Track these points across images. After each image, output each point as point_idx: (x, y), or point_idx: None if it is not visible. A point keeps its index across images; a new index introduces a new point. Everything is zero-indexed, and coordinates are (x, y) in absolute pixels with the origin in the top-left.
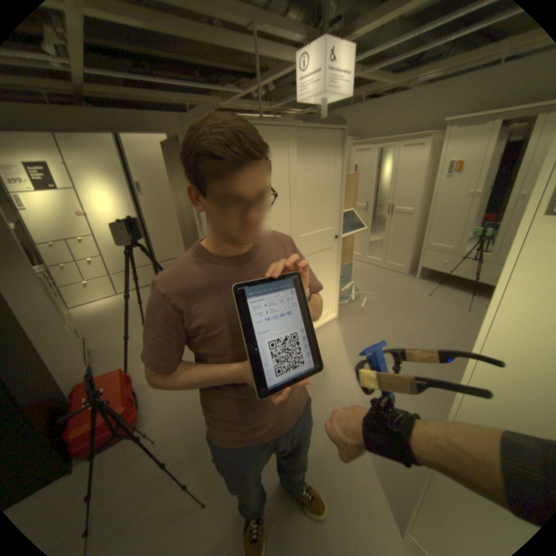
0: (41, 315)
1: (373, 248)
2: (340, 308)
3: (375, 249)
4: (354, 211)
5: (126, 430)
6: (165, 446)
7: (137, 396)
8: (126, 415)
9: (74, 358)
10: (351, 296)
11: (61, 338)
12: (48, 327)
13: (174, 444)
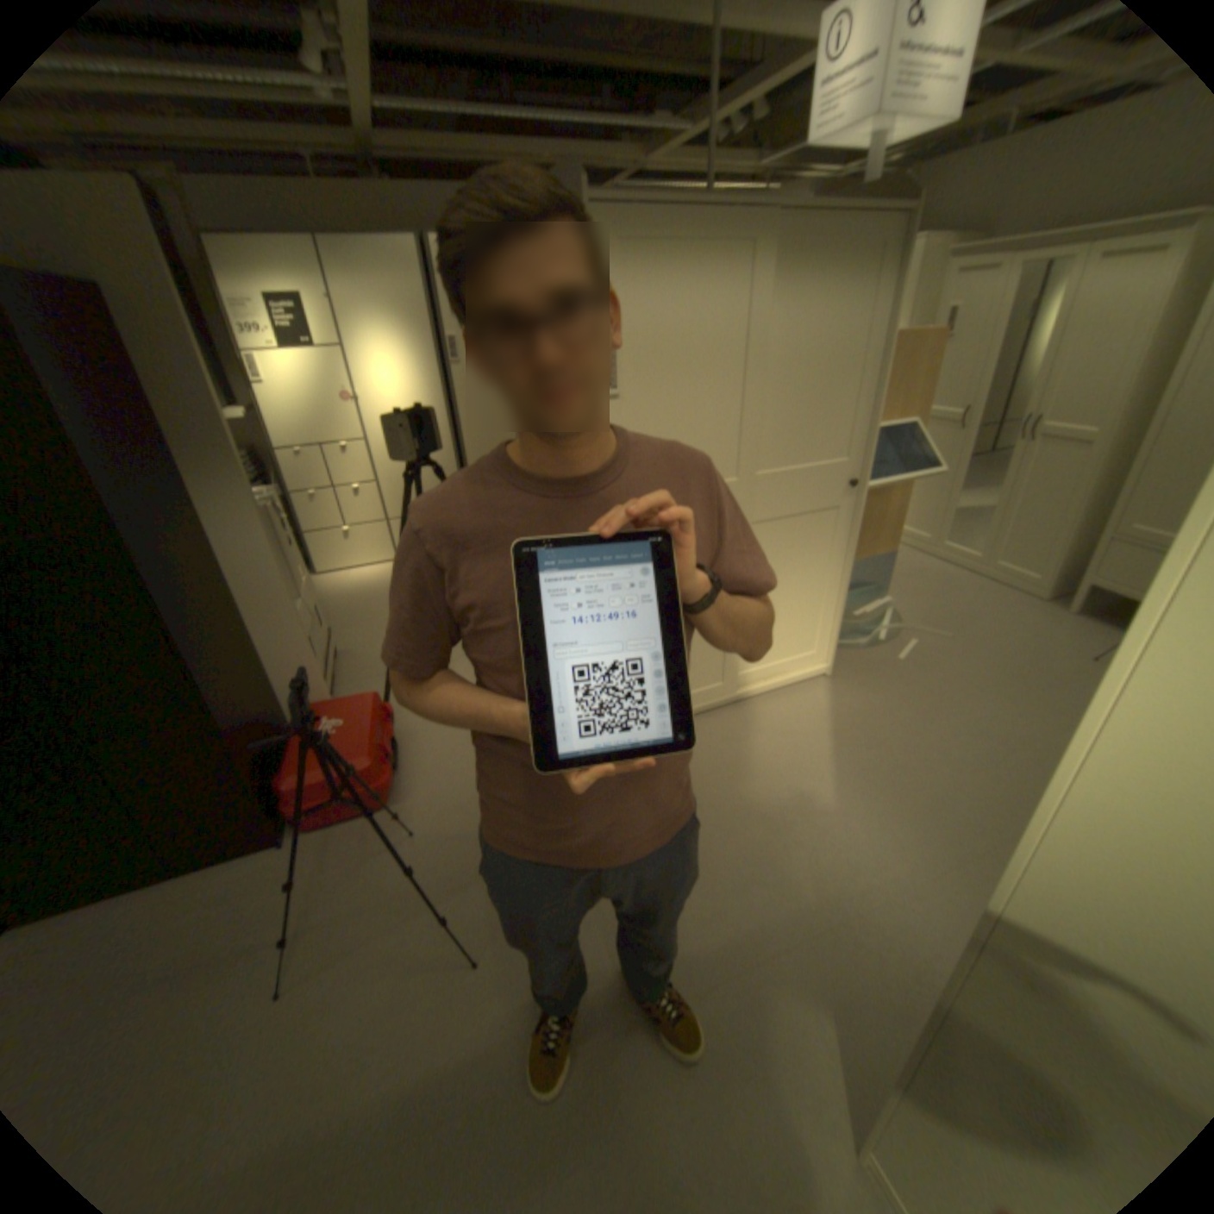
0: (257, 573)
1: (970, 525)
2: (845, 653)
3: (974, 527)
4: (919, 426)
5: (369, 802)
6: (430, 847)
7: (399, 748)
8: (371, 774)
9: (306, 660)
10: (877, 632)
11: (288, 621)
12: (266, 597)
13: (445, 847)
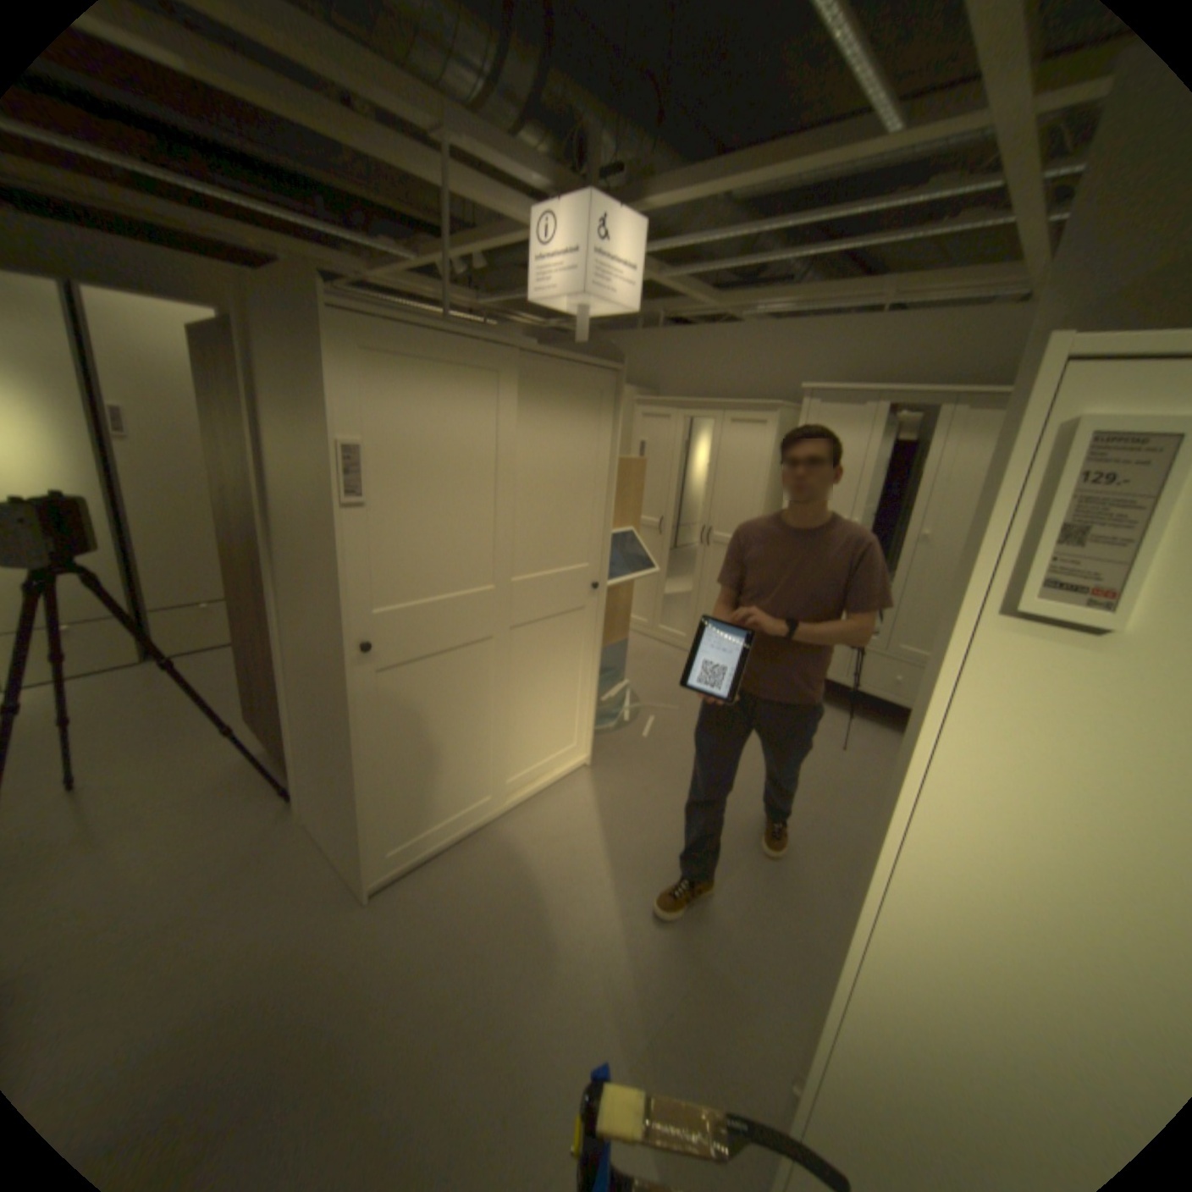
0: None
1: (671, 609)
2: (598, 738)
3: (674, 611)
4: (634, 533)
5: None
6: None
7: None
8: None
9: None
10: (621, 712)
11: None
12: None
13: None
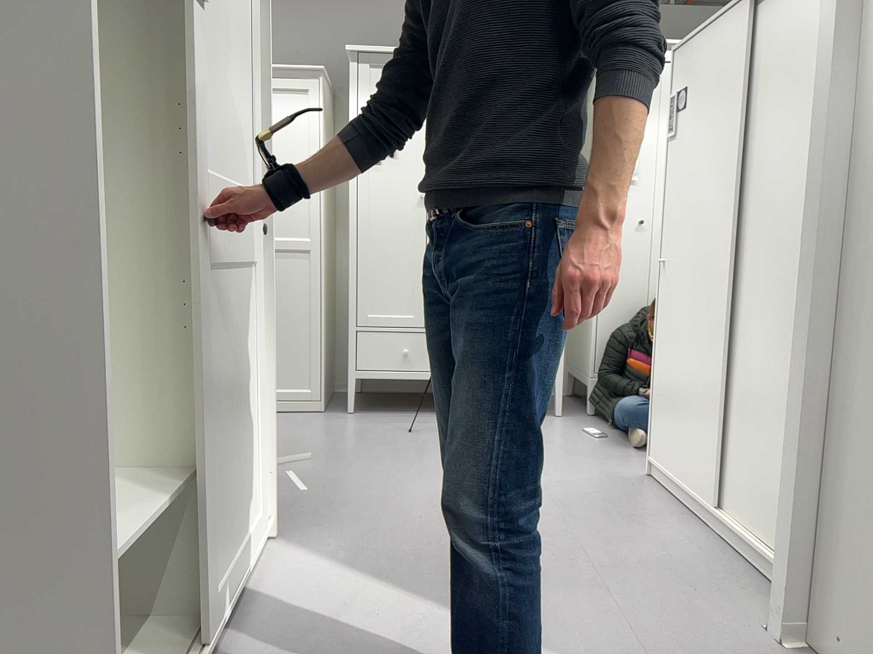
0: None
1: None
2: None
3: None
4: None
5: None
6: None
7: None
8: None
9: None
10: None
11: None
12: None
13: None
